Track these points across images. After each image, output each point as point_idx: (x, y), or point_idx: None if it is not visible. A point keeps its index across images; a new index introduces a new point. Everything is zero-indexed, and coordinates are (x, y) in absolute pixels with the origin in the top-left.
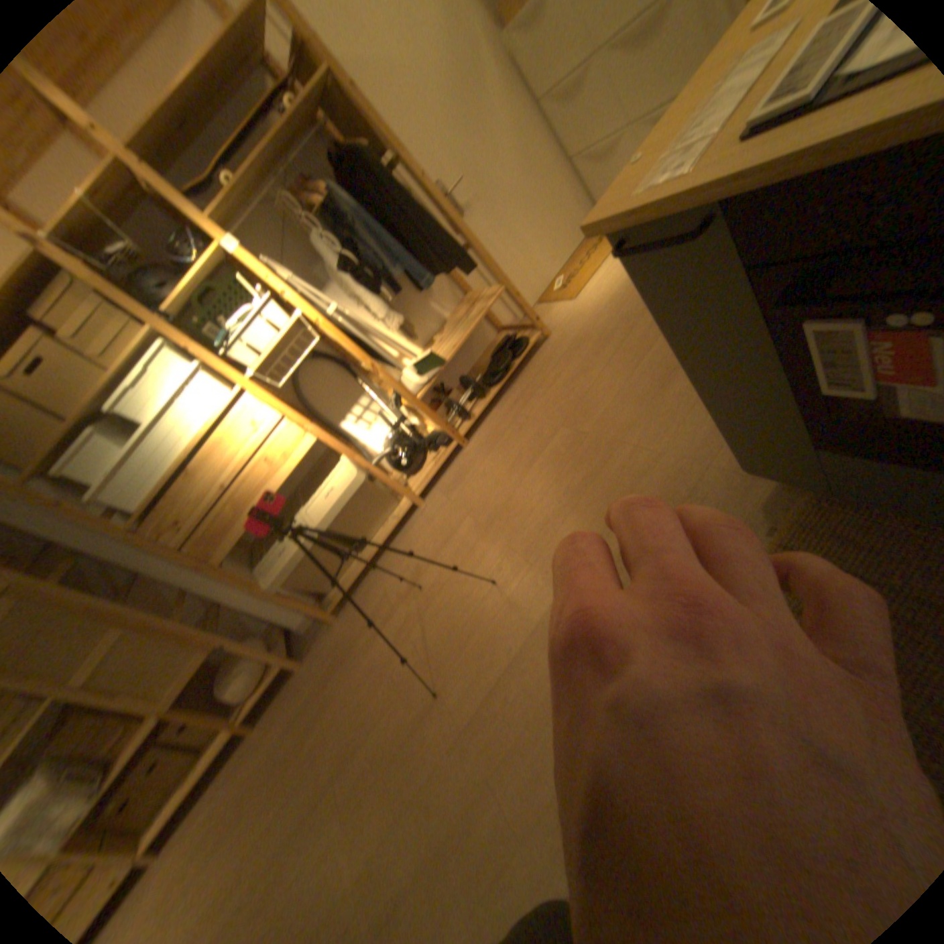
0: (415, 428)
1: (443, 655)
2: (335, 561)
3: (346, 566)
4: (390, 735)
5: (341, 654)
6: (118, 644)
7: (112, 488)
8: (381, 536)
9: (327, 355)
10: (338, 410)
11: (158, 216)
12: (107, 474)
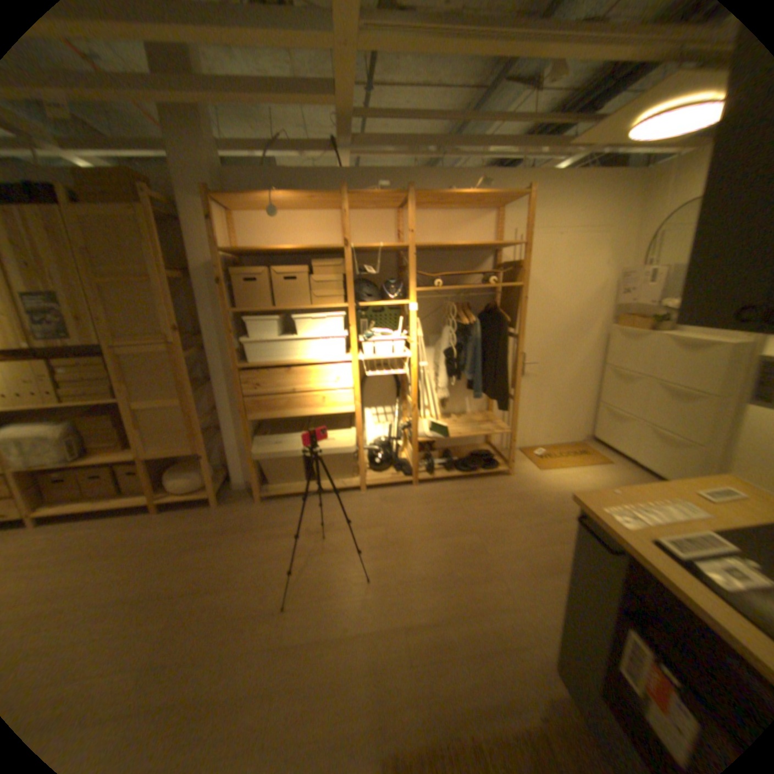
0: (397, 450)
1: (304, 594)
2: (291, 476)
3: (292, 483)
4: (235, 608)
5: (244, 530)
6: (166, 412)
7: (252, 349)
8: (326, 488)
9: (393, 376)
10: (370, 404)
11: (390, 265)
12: (258, 342)
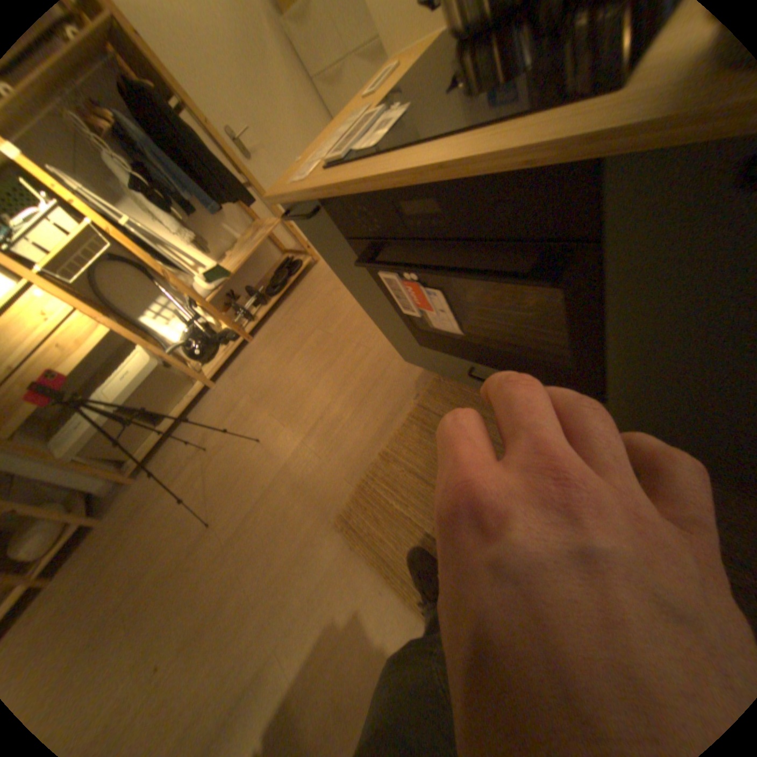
0: (208, 326)
1: (215, 497)
2: (132, 434)
3: (144, 438)
4: (169, 561)
5: (136, 508)
6: None
7: None
8: (176, 413)
9: (124, 260)
10: (136, 308)
11: None
12: None
